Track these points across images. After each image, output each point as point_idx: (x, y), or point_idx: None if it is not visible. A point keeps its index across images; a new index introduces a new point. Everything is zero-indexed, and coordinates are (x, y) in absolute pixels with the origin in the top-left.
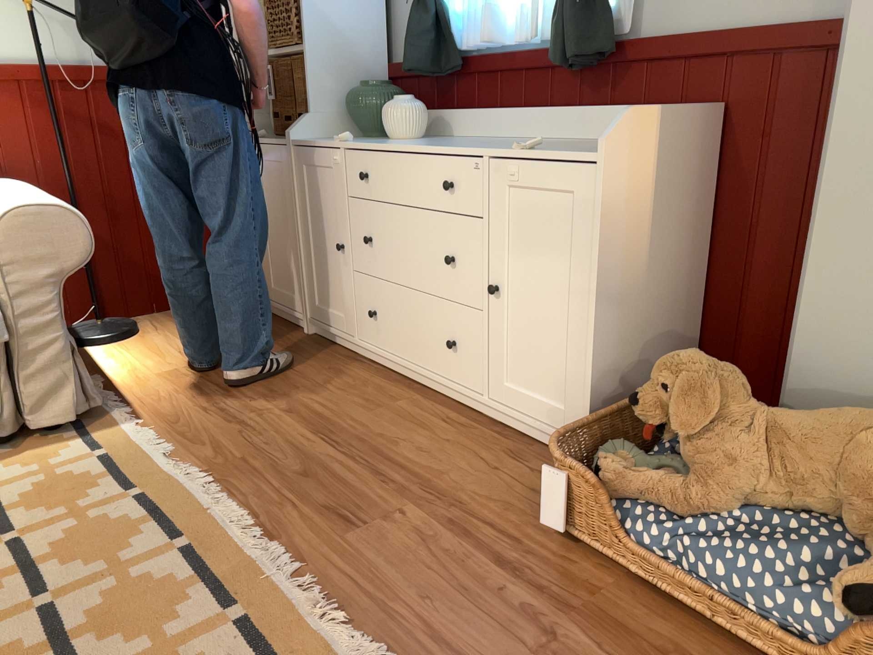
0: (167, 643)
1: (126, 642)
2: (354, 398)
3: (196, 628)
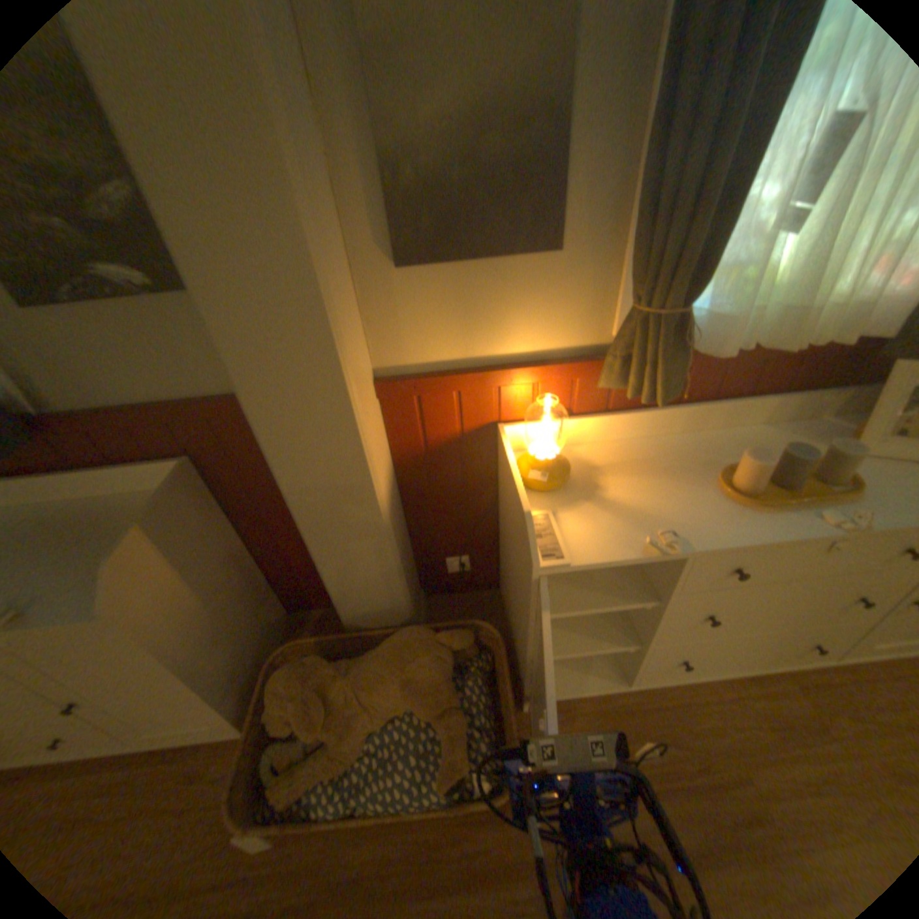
0: None
1: None
2: None
3: None
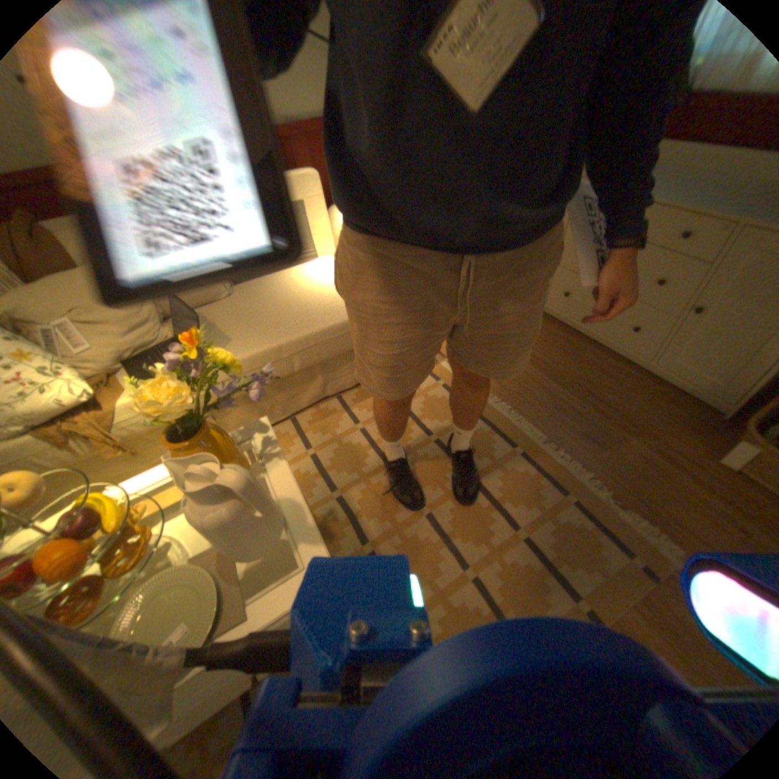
0: (547, 513)
1: (527, 510)
2: (556, 349)
3: (556, 506)
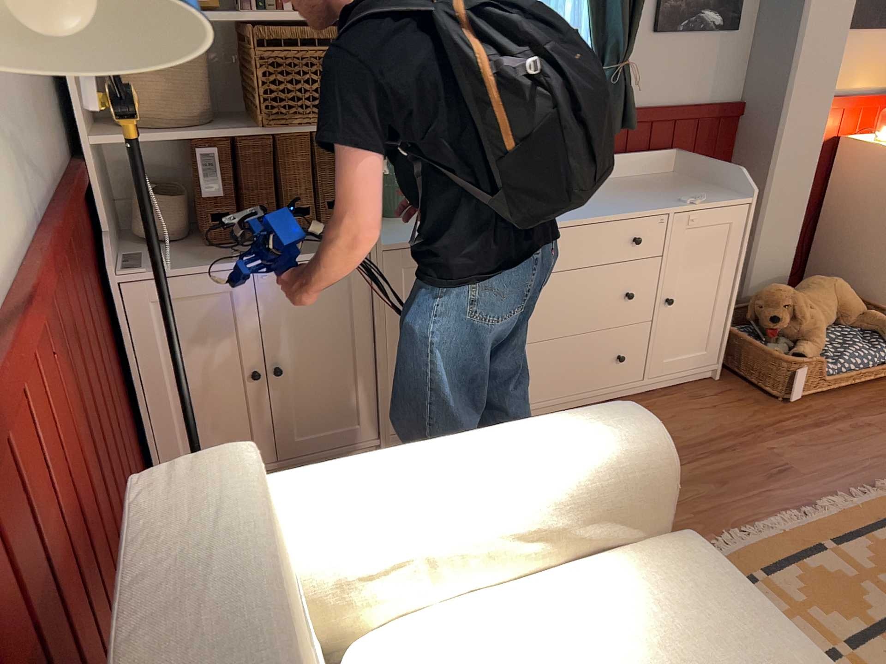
0: None
1: None
2: None
3: None
